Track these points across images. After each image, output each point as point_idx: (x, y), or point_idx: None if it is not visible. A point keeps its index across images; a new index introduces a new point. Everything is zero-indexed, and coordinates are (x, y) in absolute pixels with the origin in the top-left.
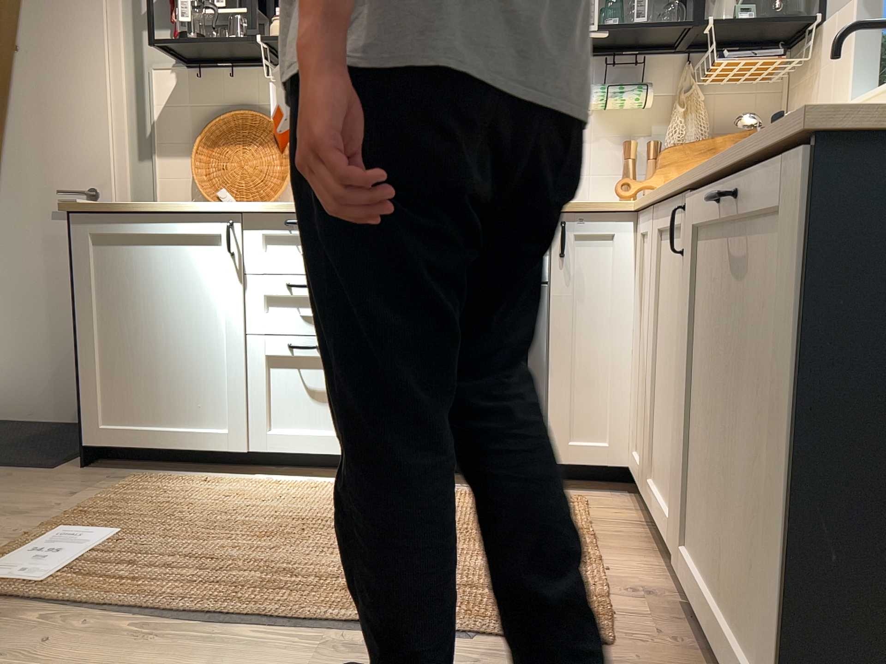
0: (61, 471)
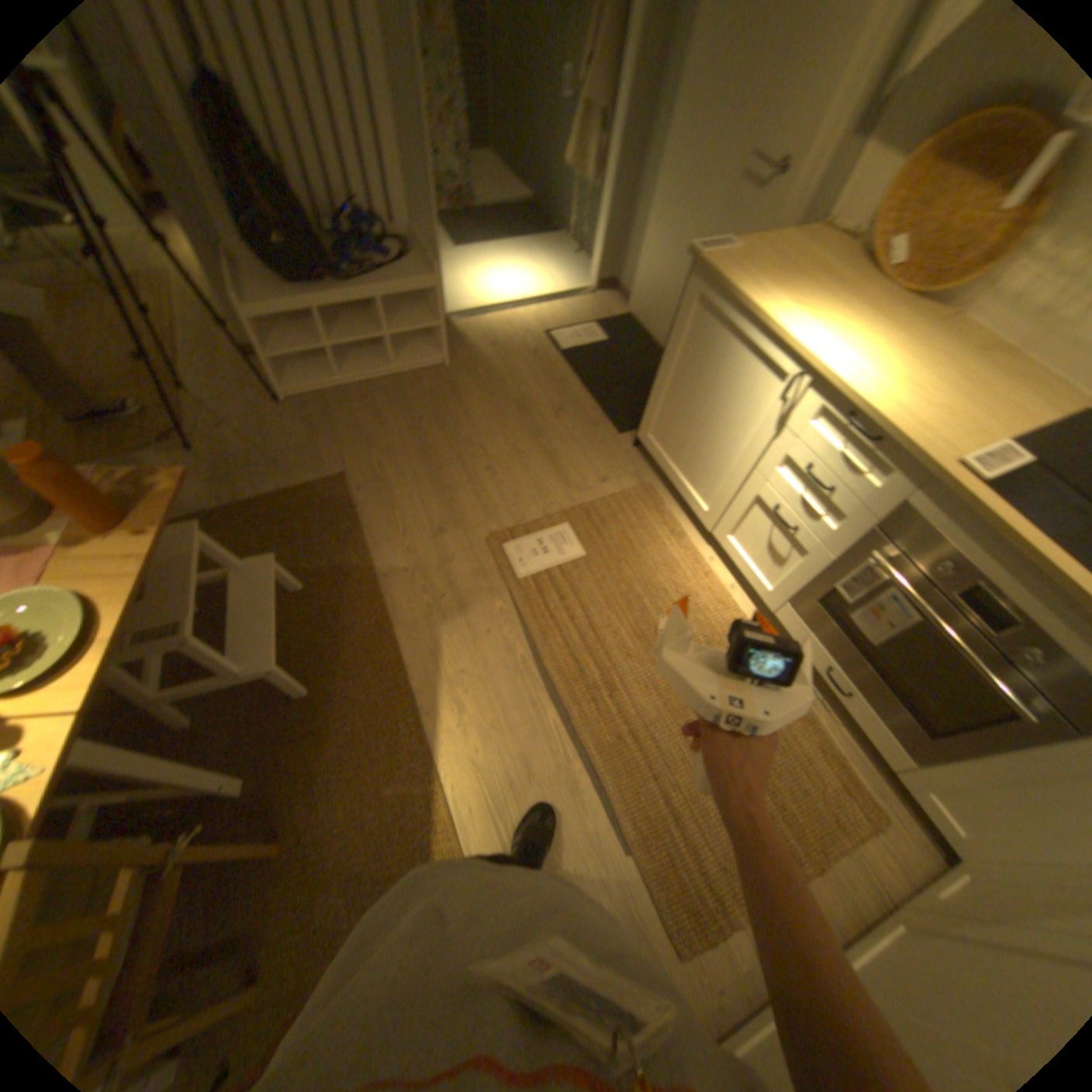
0: (623, 440)
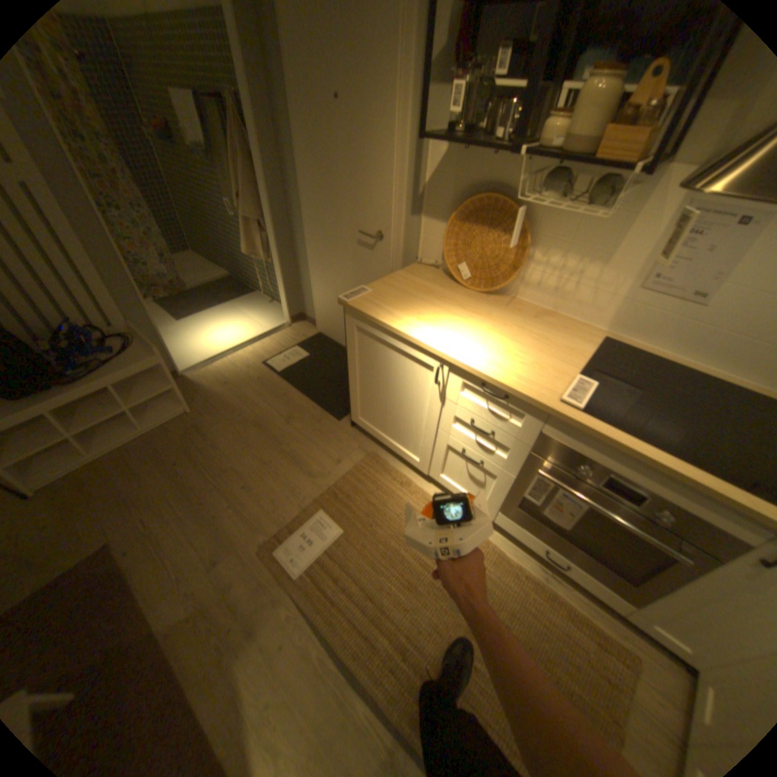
0: (342, 425)
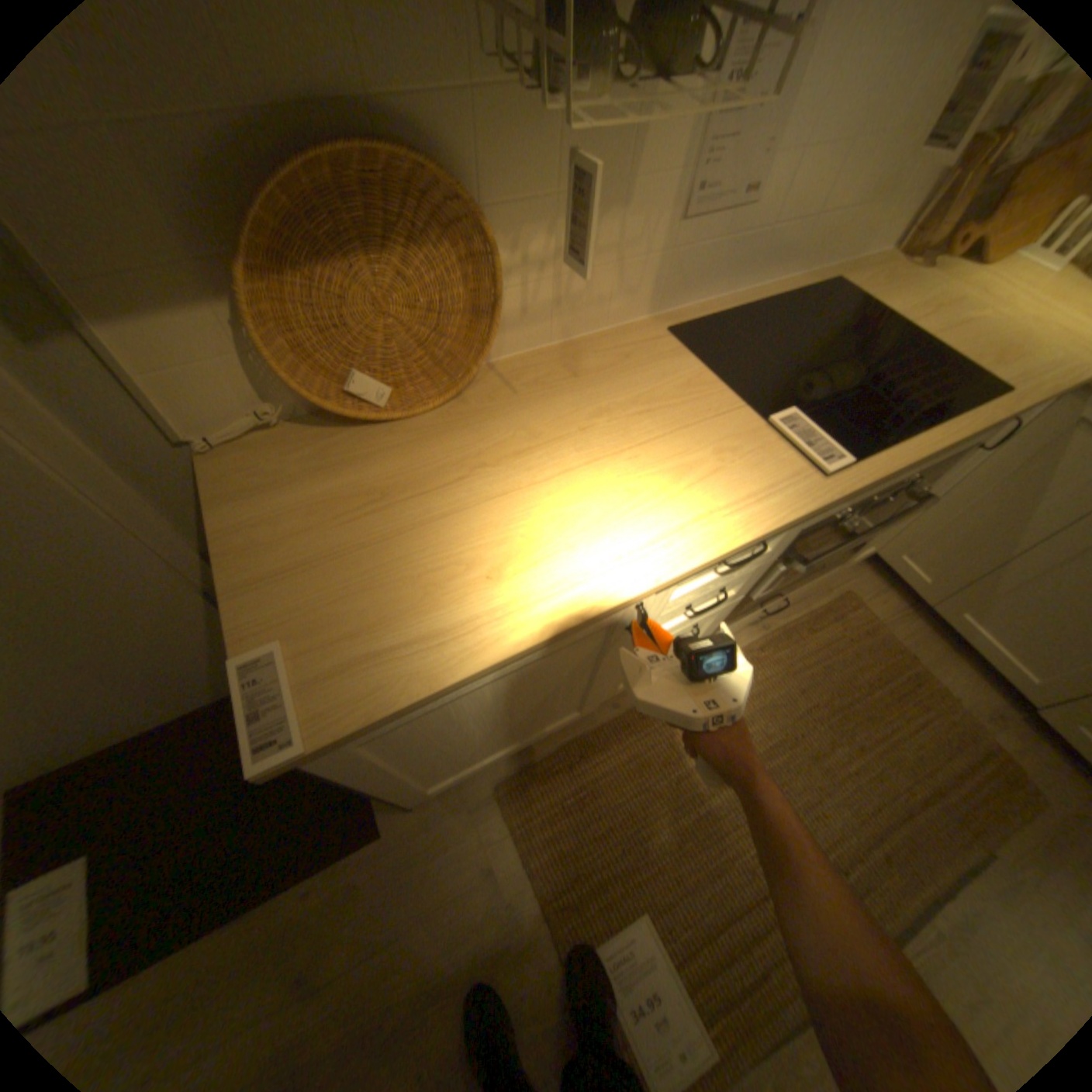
0: (393, 831)
